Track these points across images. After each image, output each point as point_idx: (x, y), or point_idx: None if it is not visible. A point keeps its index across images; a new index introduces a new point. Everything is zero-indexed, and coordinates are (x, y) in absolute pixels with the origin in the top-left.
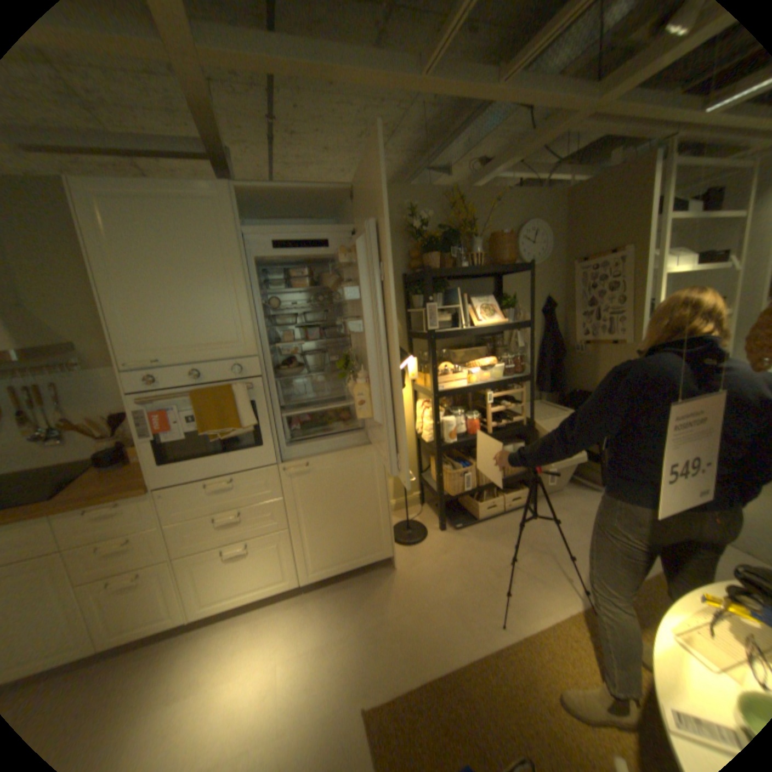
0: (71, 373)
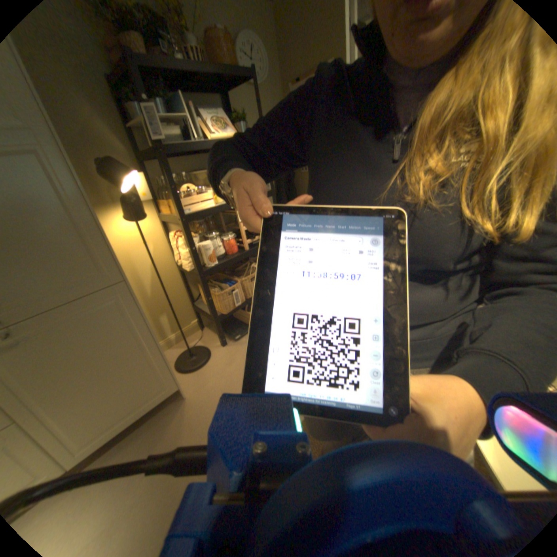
0: None
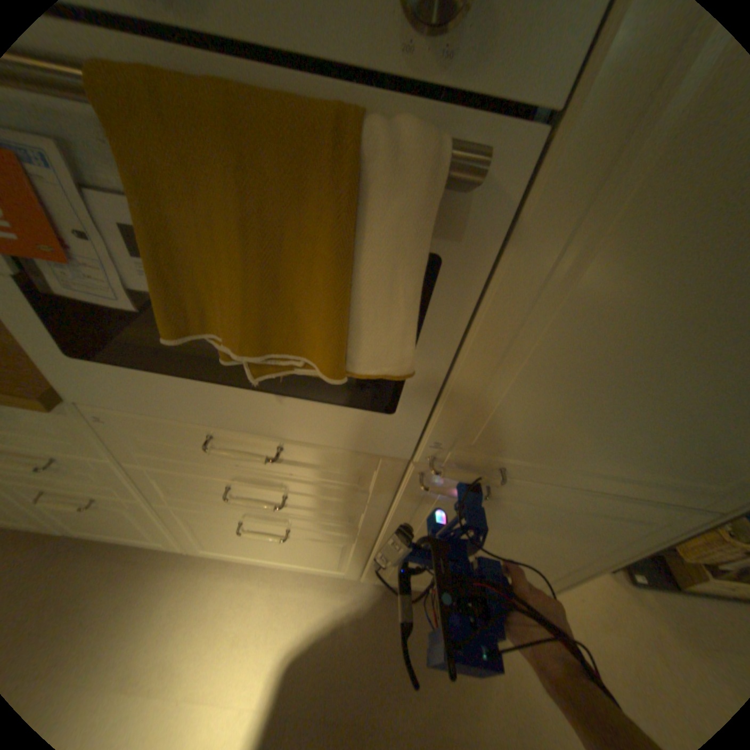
0: None
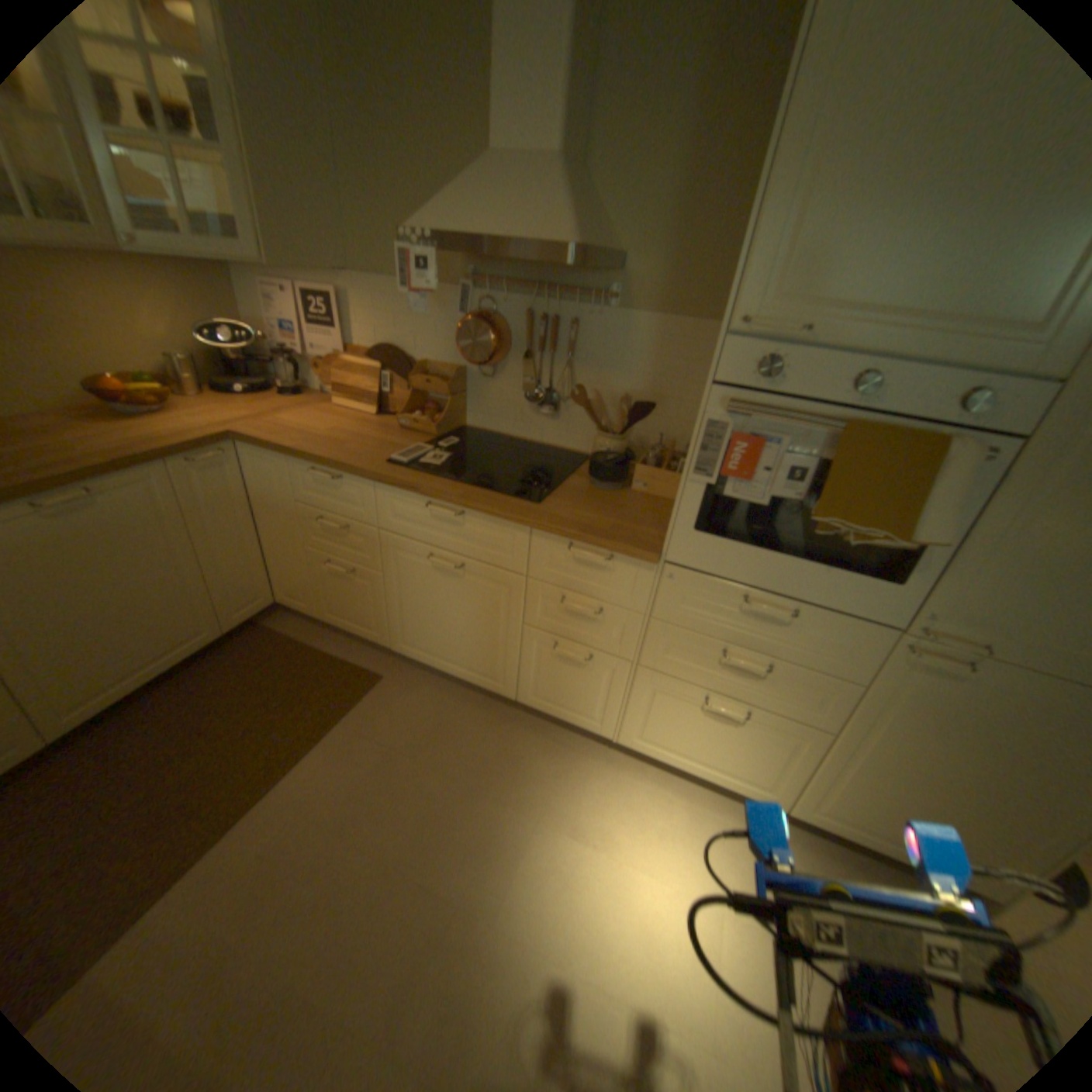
0: (603, 308)
